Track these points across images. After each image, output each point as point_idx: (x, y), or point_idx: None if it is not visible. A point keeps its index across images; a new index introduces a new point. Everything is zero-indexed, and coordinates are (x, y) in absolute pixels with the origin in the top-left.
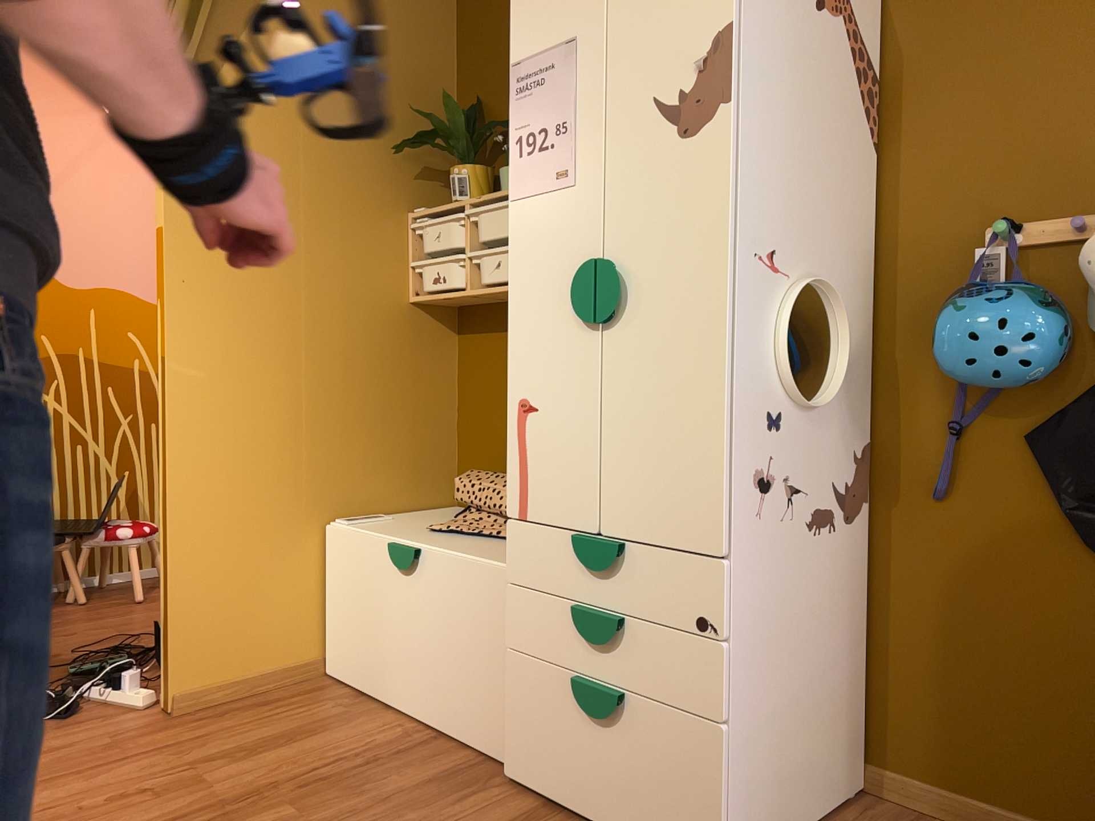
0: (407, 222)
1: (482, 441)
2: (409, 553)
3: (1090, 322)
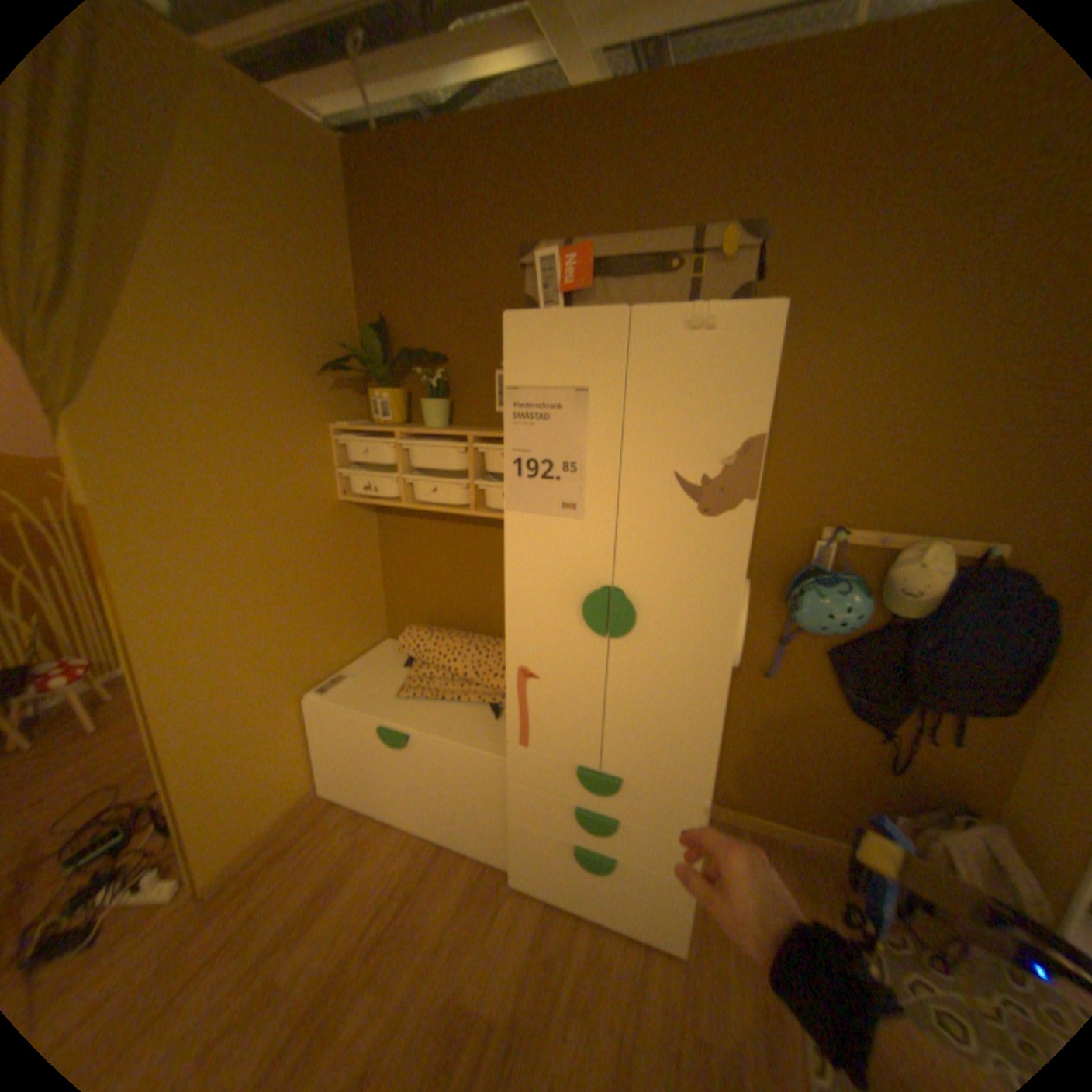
0: (330, 432)
1: (409, 595)
2: (403, 740)
3: (886, 603)
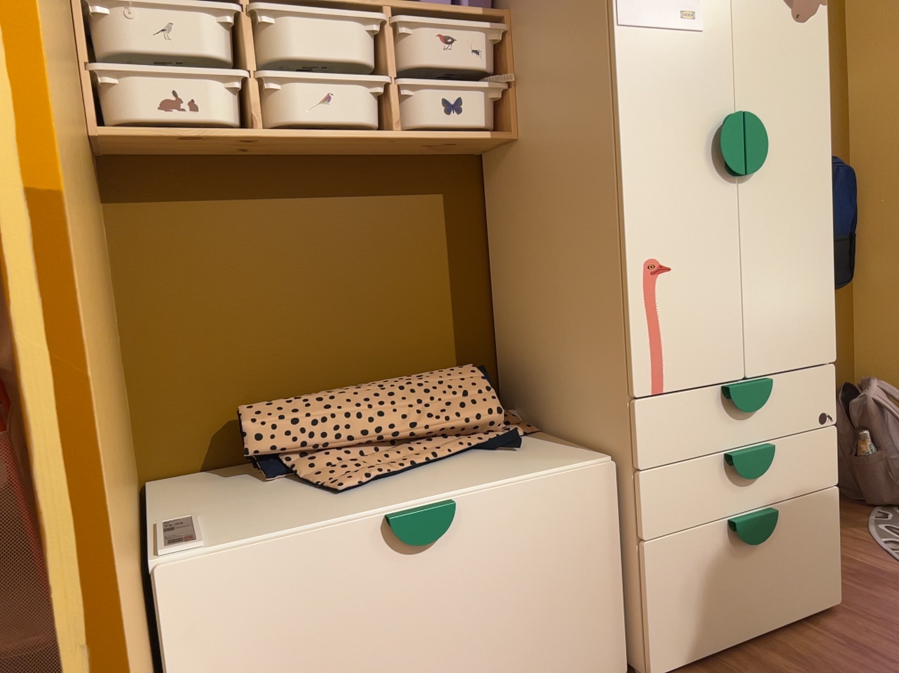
0: None
1: (196, 366)
2: (449, 513)
3: None
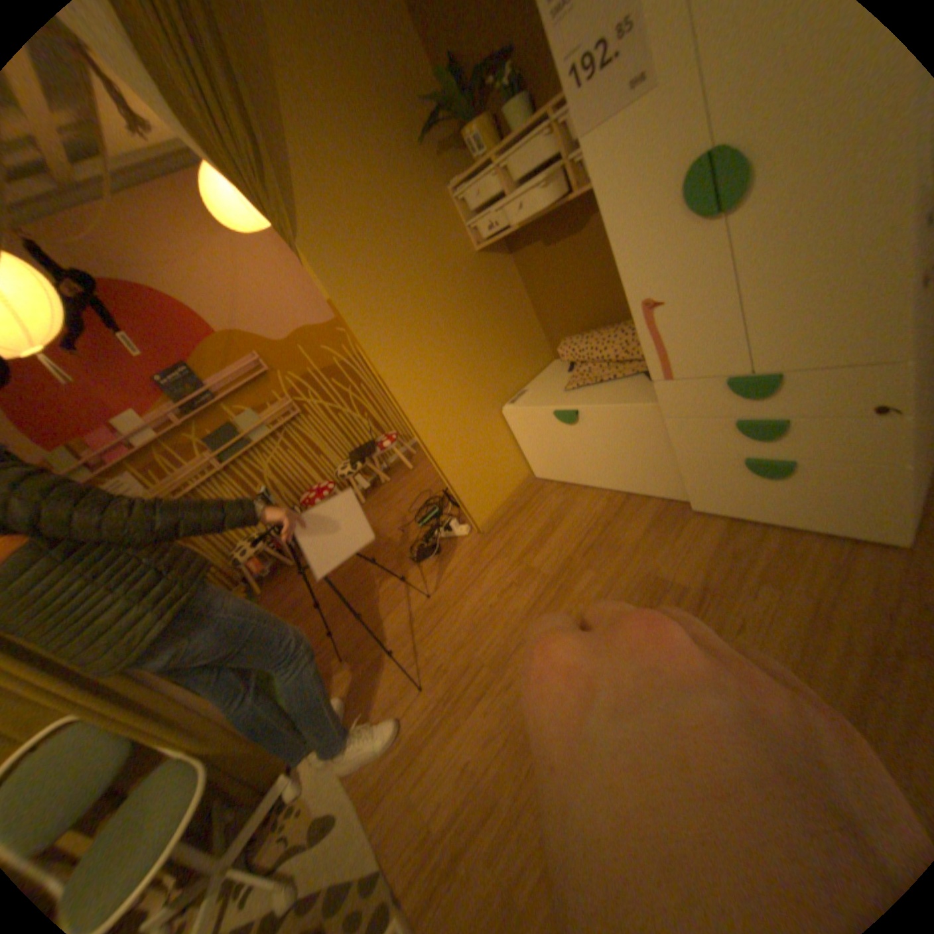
0: (448, 191)
1: (558, 313)
2: (573, 413)
3: None
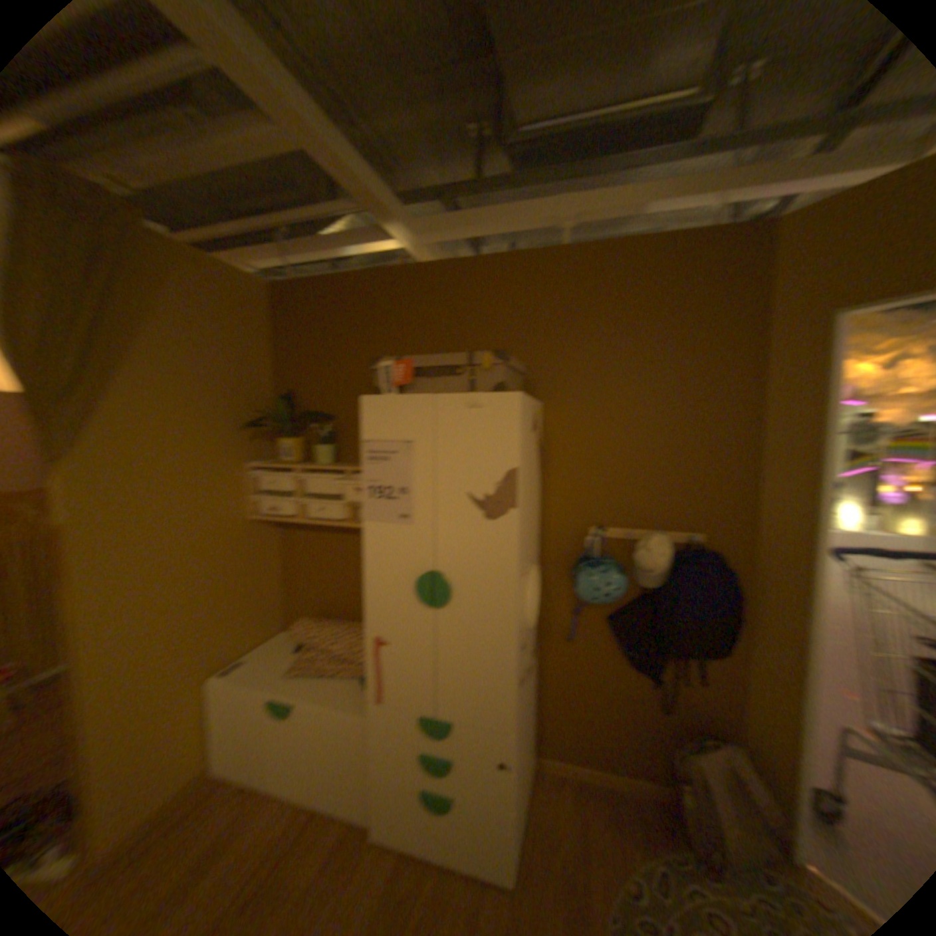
0: (242, 470)
1: (298, 595)
2: (282, 713)
3: (634, 579)
